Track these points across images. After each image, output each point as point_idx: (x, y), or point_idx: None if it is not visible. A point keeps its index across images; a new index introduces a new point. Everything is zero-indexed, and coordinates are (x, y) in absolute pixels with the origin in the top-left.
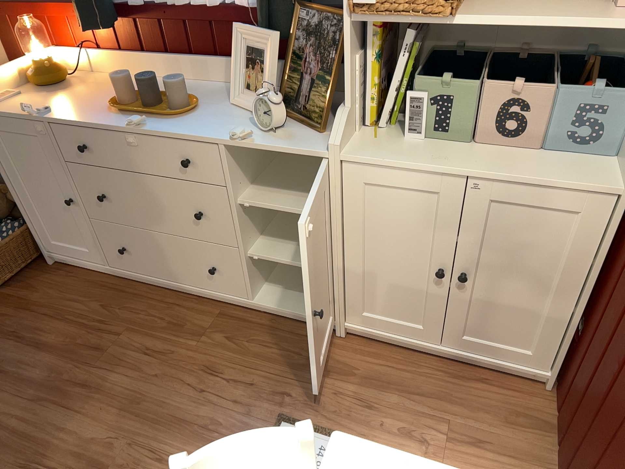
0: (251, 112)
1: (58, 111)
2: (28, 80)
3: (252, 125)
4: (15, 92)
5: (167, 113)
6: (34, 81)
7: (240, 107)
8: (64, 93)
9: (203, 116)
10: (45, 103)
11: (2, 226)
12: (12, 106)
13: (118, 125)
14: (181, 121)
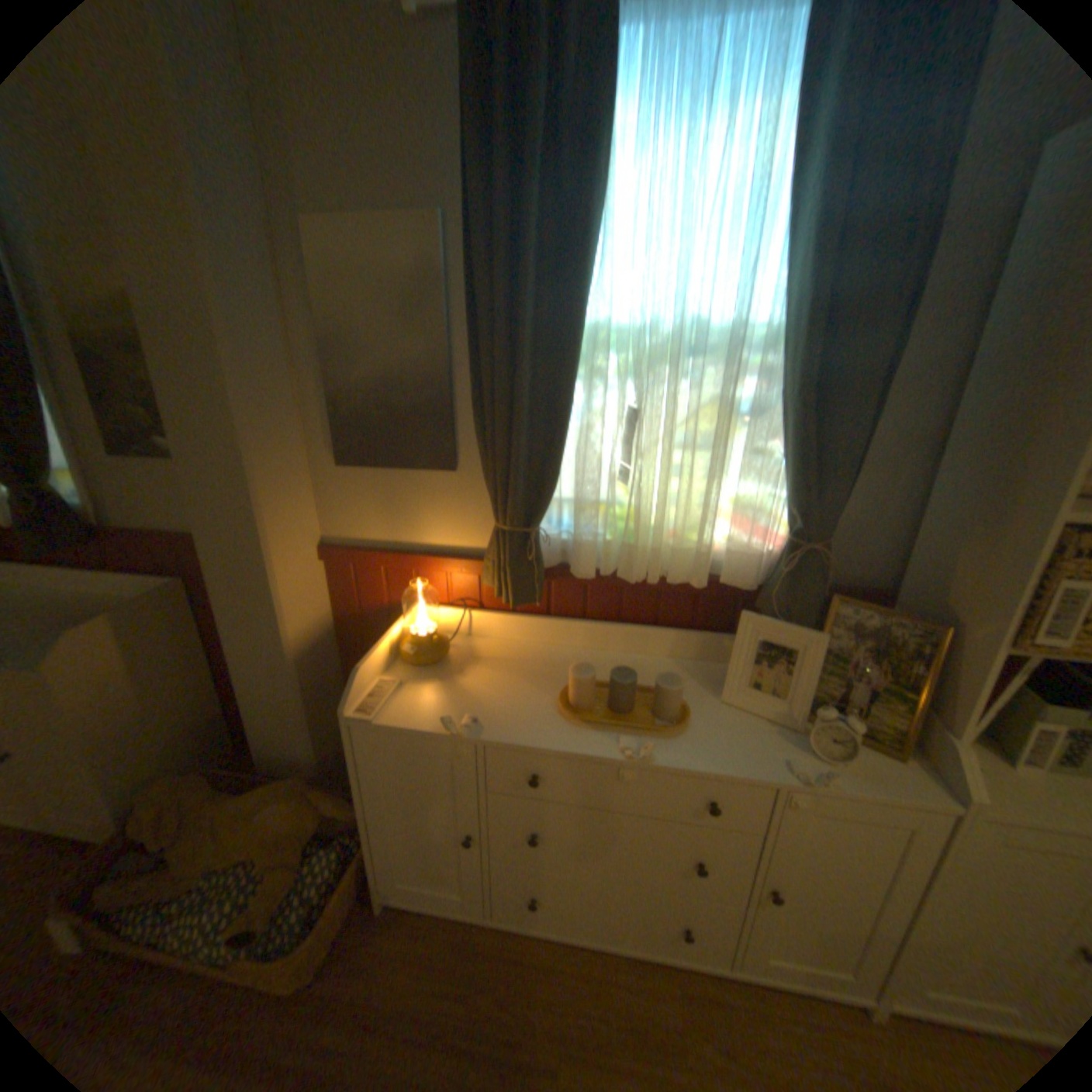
0: (767, 722)
1: (490, 723)
2: (405, 660)
3: (799, 752)
4: (393, 683)
5: (668, 732)
6: (414, 662)
7: (740, 710)
8: (464, 681)
9: (709, 731)
10: (453, 704)
11: (311, 866)
12: (408, 714)
13: (606, 754)
14: (692, 744)
